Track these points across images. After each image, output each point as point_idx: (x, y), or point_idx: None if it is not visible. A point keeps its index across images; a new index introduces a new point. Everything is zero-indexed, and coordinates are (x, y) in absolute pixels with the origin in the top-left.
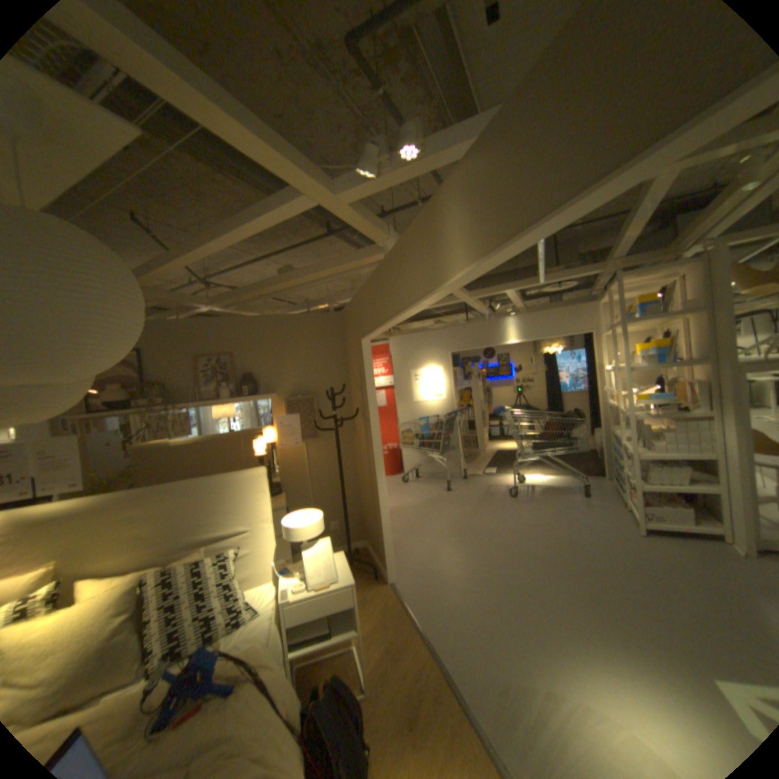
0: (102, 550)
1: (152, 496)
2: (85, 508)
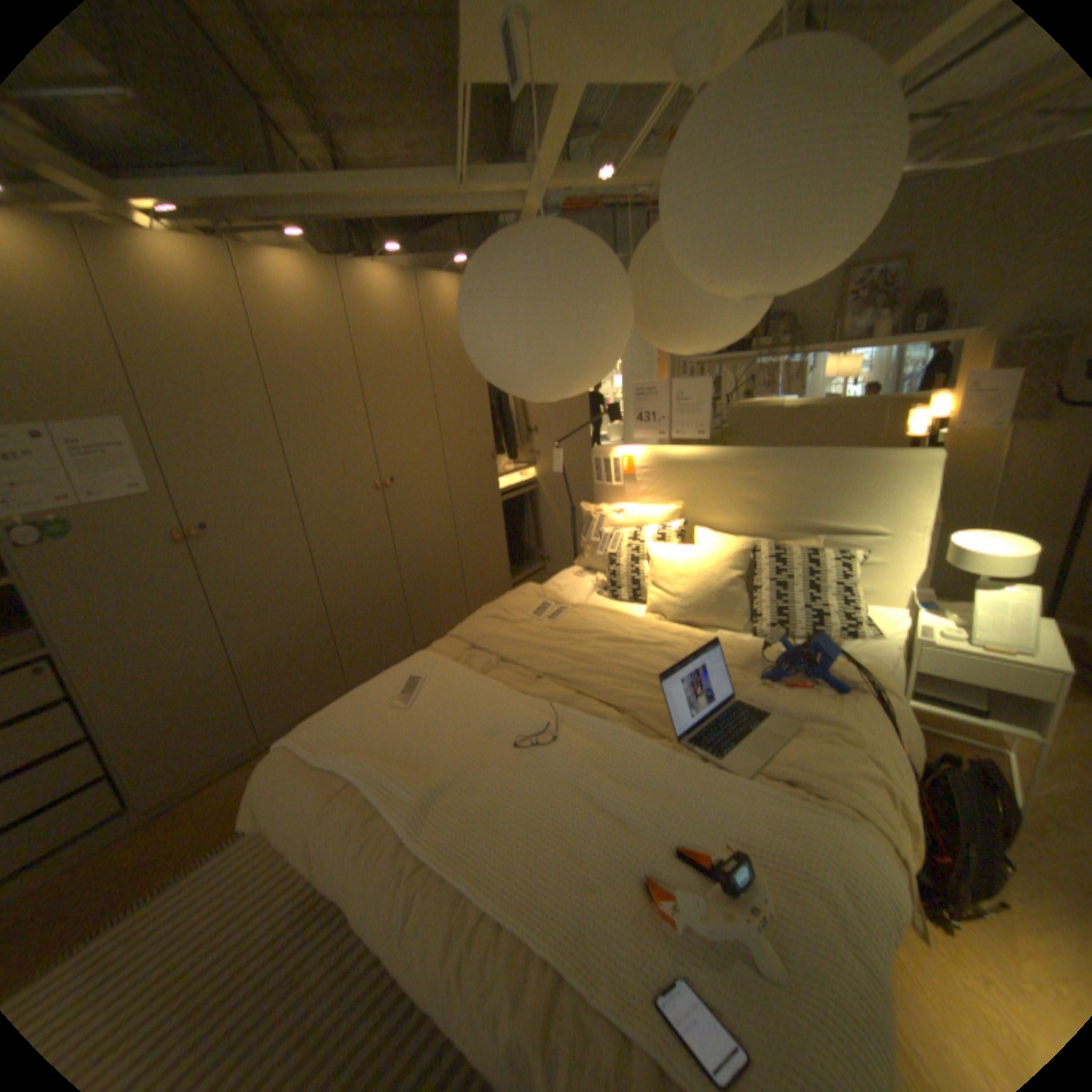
0: (719, 504)
1: (777, 458)
2: (711, 457)
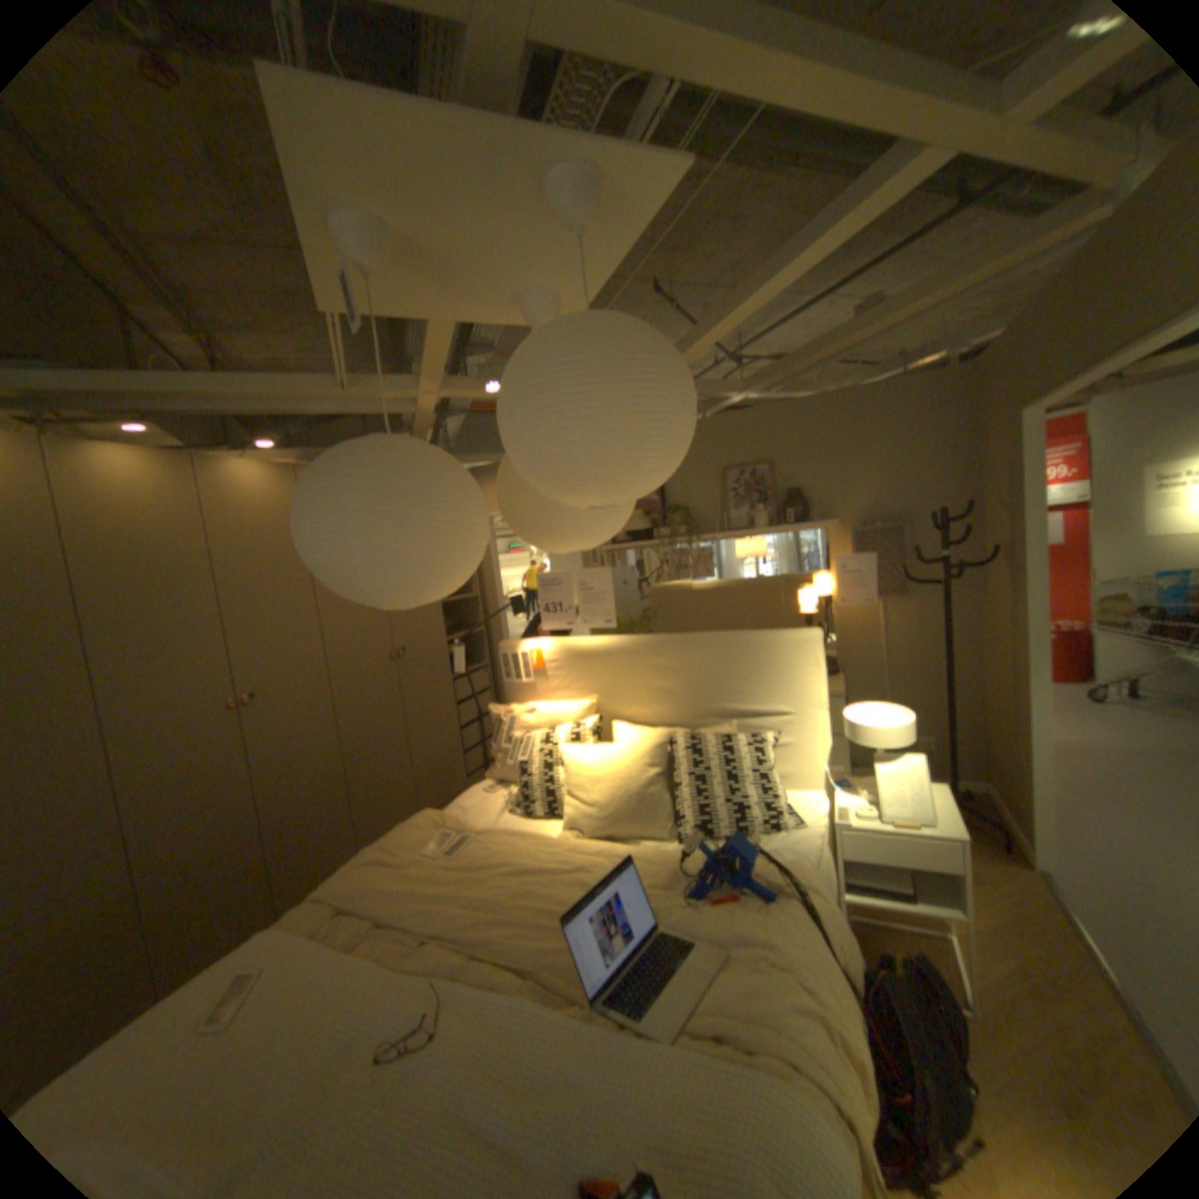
0: (633, 695)
1: (680, 645)
2: (619, 646)
